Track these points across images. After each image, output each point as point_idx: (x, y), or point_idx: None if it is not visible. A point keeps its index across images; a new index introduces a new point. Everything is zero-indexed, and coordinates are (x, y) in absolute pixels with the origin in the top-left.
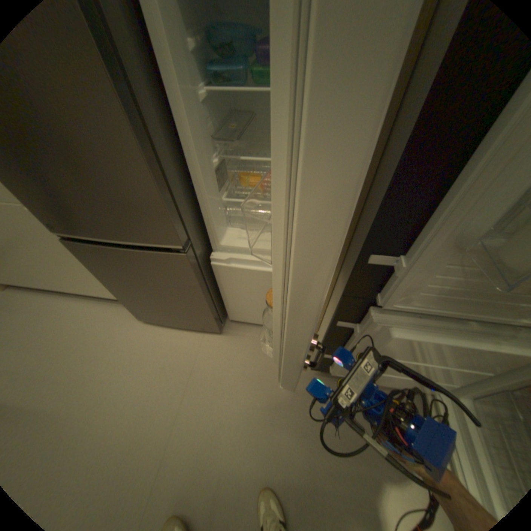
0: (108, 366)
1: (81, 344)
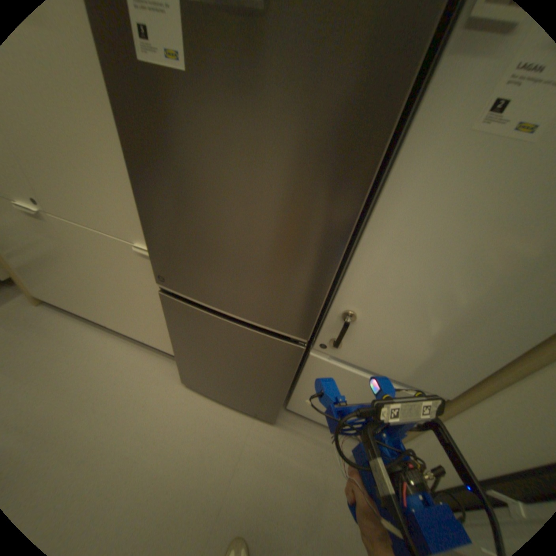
0: (135, 435)
1: (109, 396)
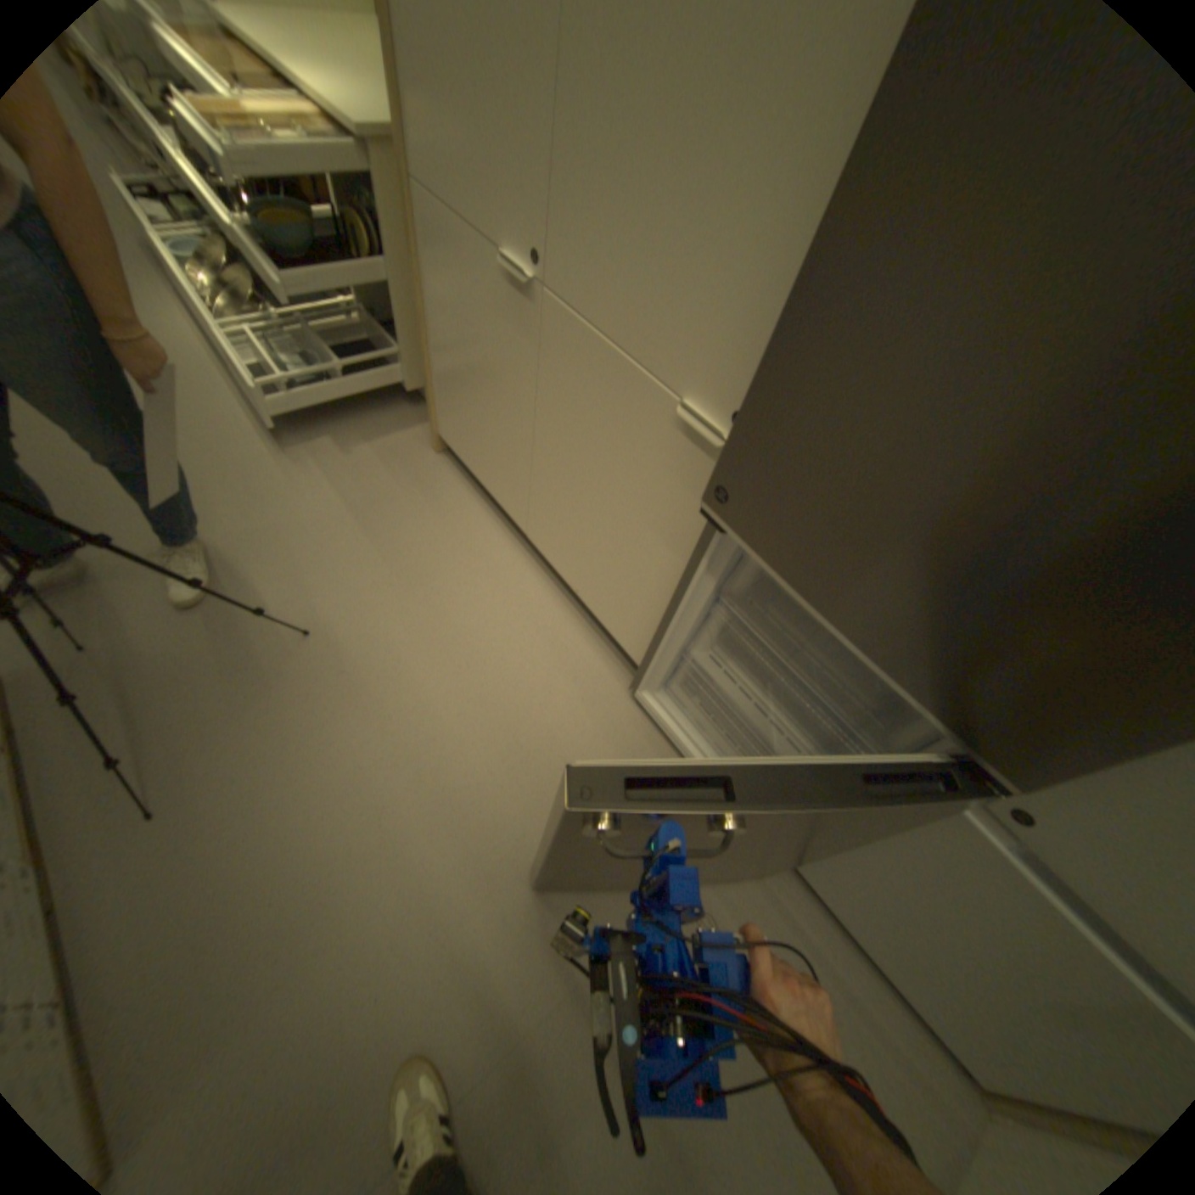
0: (517, 745)
1: (497, 657)
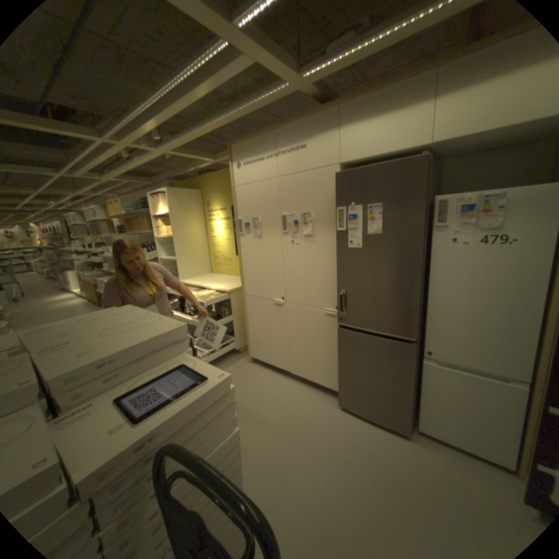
0: (316, 429)
1: (297, 408)
